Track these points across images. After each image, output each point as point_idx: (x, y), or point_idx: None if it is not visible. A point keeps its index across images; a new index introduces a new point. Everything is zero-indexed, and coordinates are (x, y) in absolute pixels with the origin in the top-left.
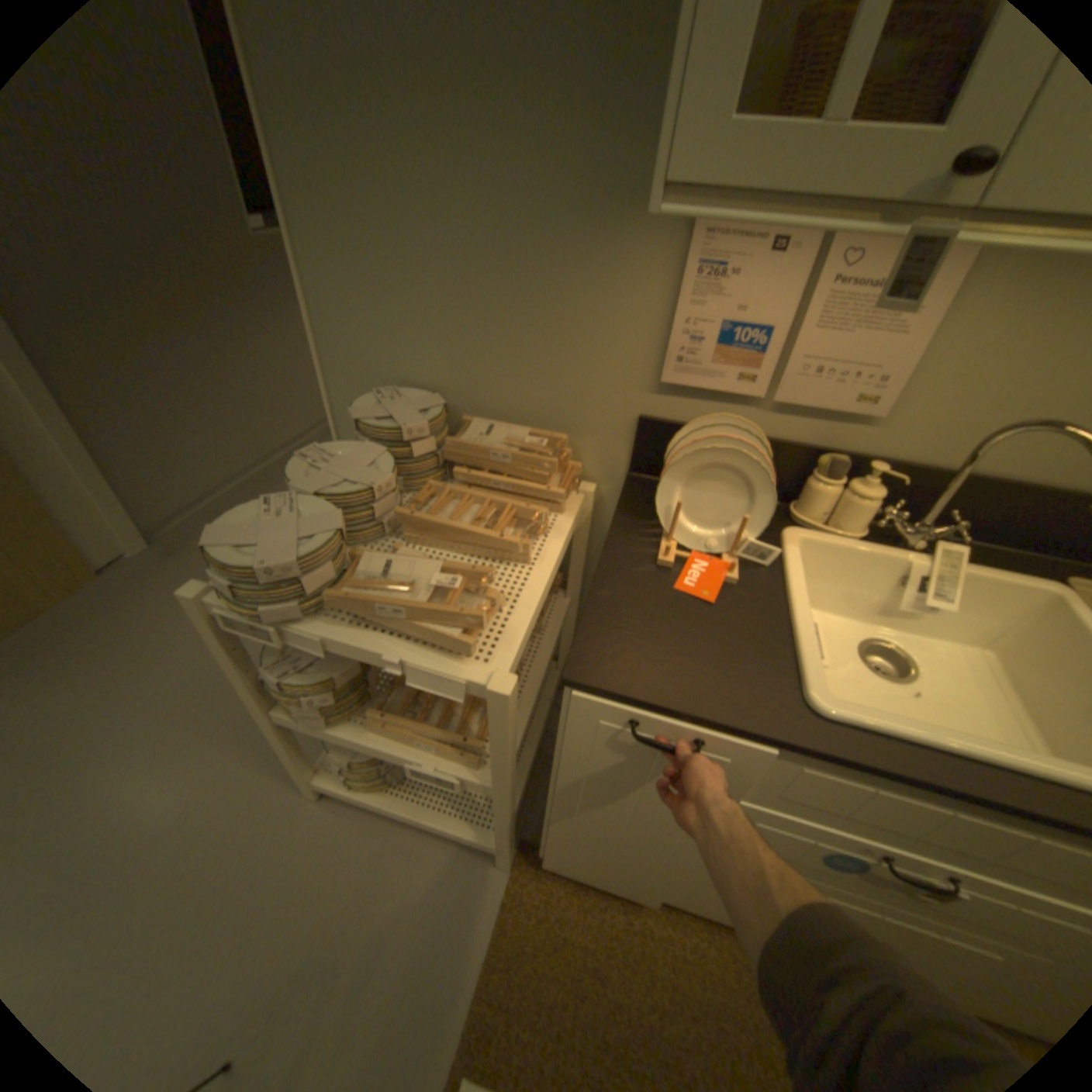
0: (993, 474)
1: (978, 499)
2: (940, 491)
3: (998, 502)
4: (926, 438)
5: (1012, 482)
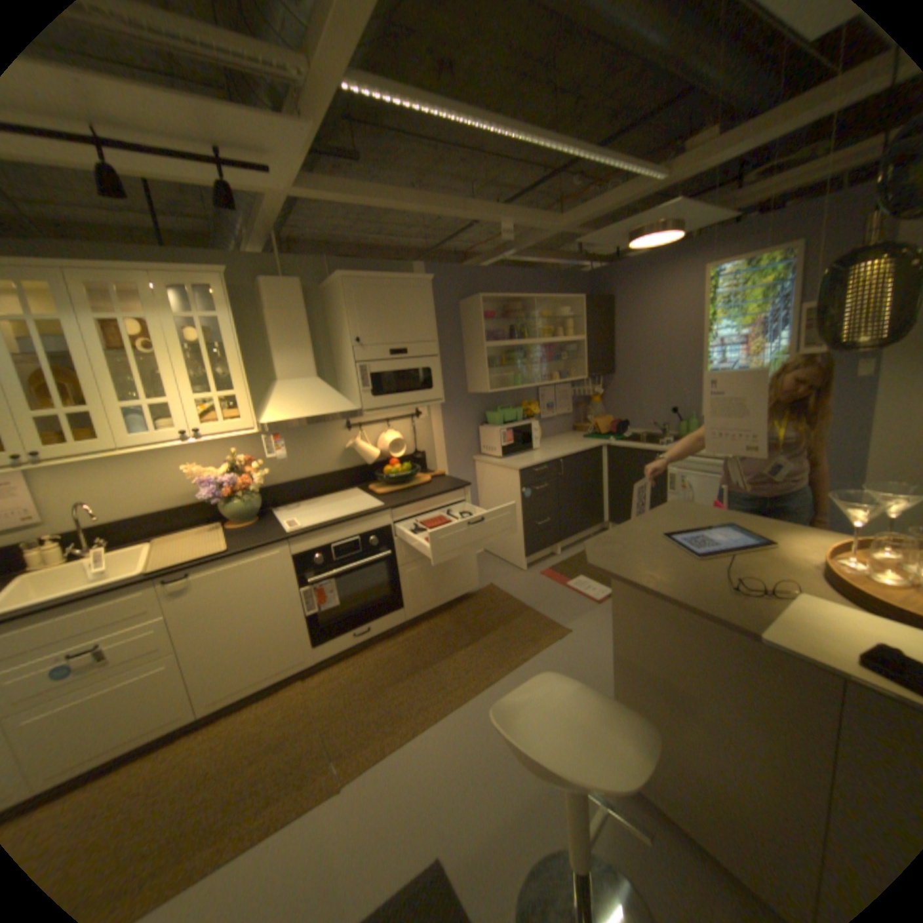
0: (107, 521)
1: (109, 531)
2: (93, 535)
3: (117, 529)
4: (69, 521)
5: (115, 521)
